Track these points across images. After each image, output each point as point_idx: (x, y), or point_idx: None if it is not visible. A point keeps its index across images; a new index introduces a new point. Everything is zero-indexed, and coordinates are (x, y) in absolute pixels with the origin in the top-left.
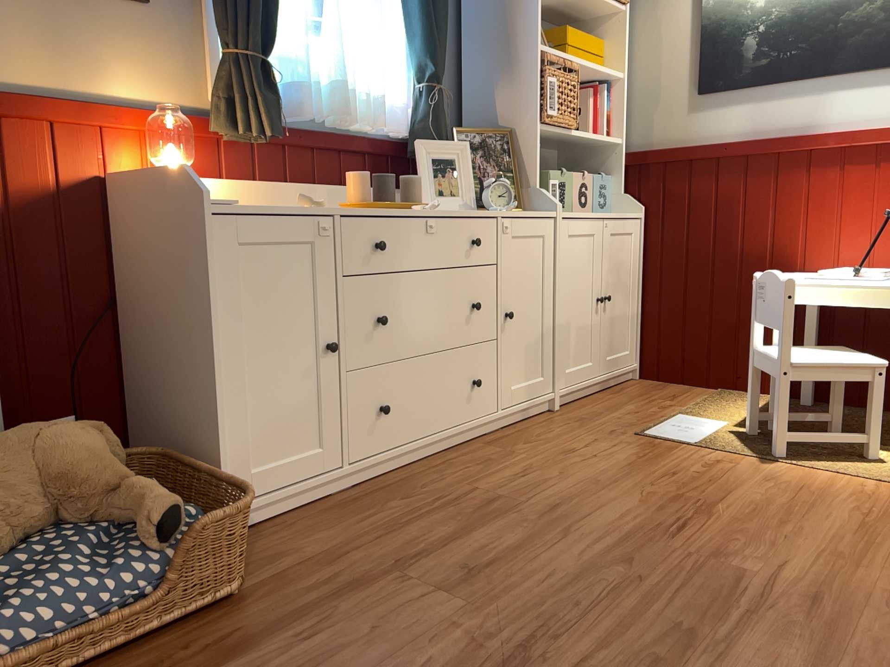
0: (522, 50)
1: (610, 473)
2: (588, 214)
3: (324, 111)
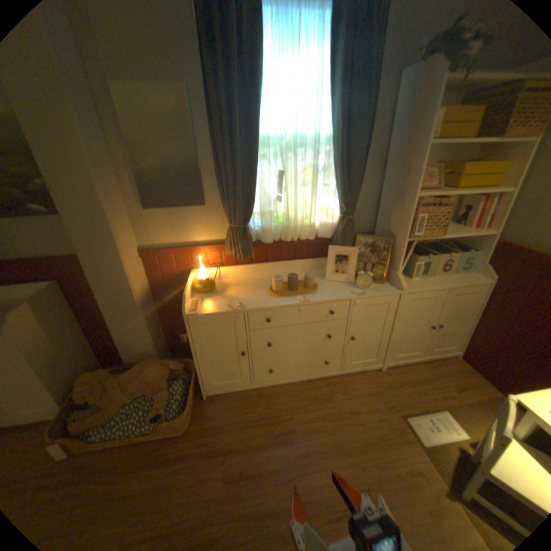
0: (408, 195)
1: (354, 445)
2: (442, 281)
3: (282, 235)
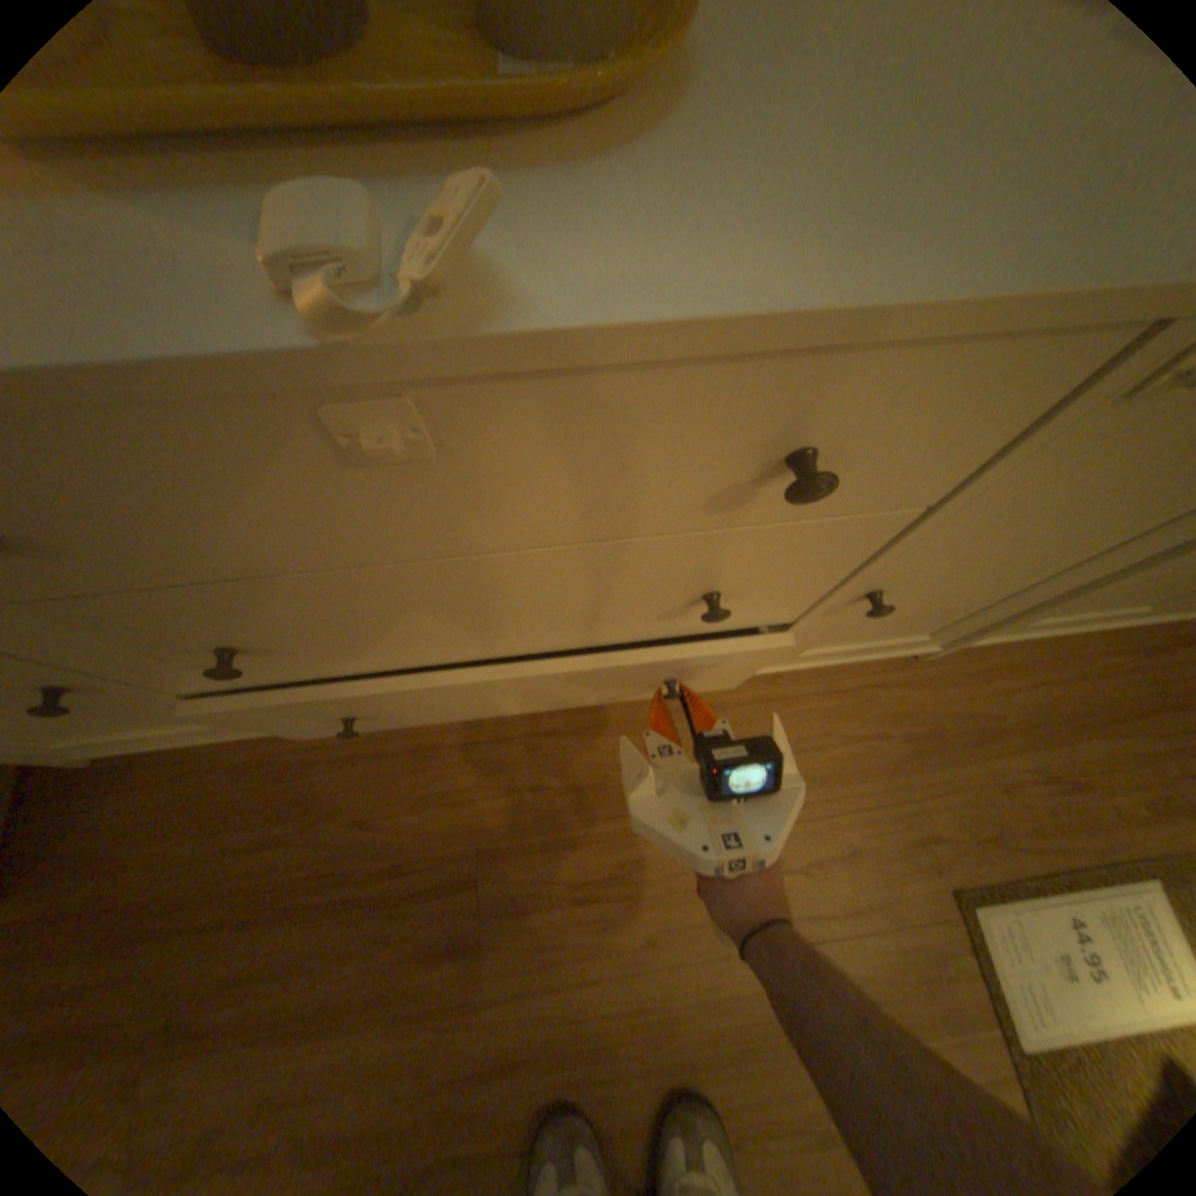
0: None
1: (726, 1026)
2: None
3: None
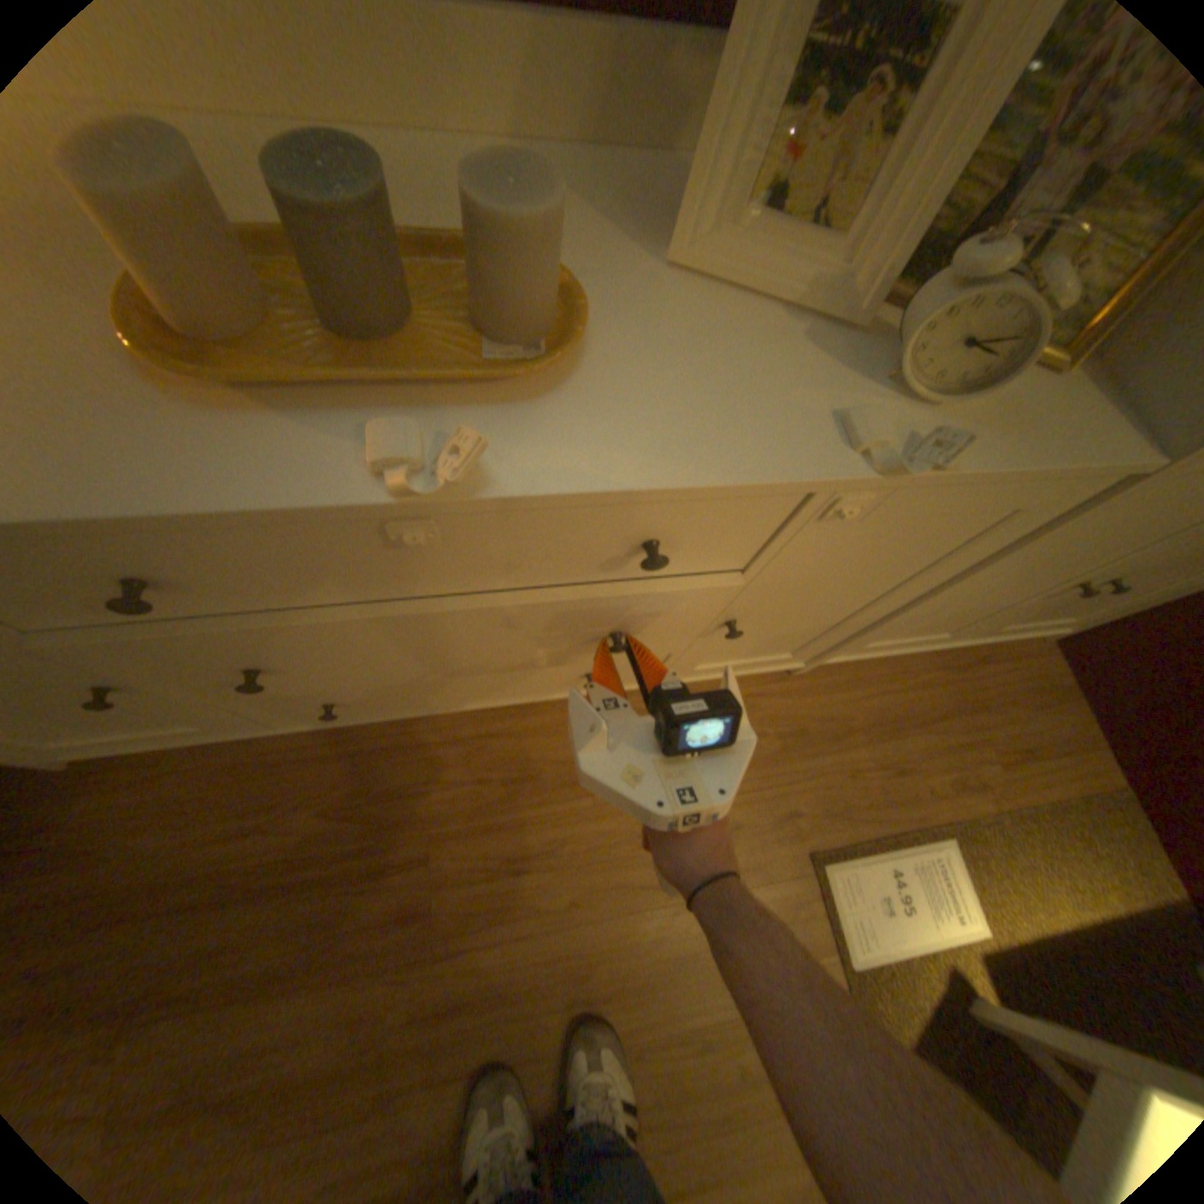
0: None
1: (632, 966)
2: None
3: None
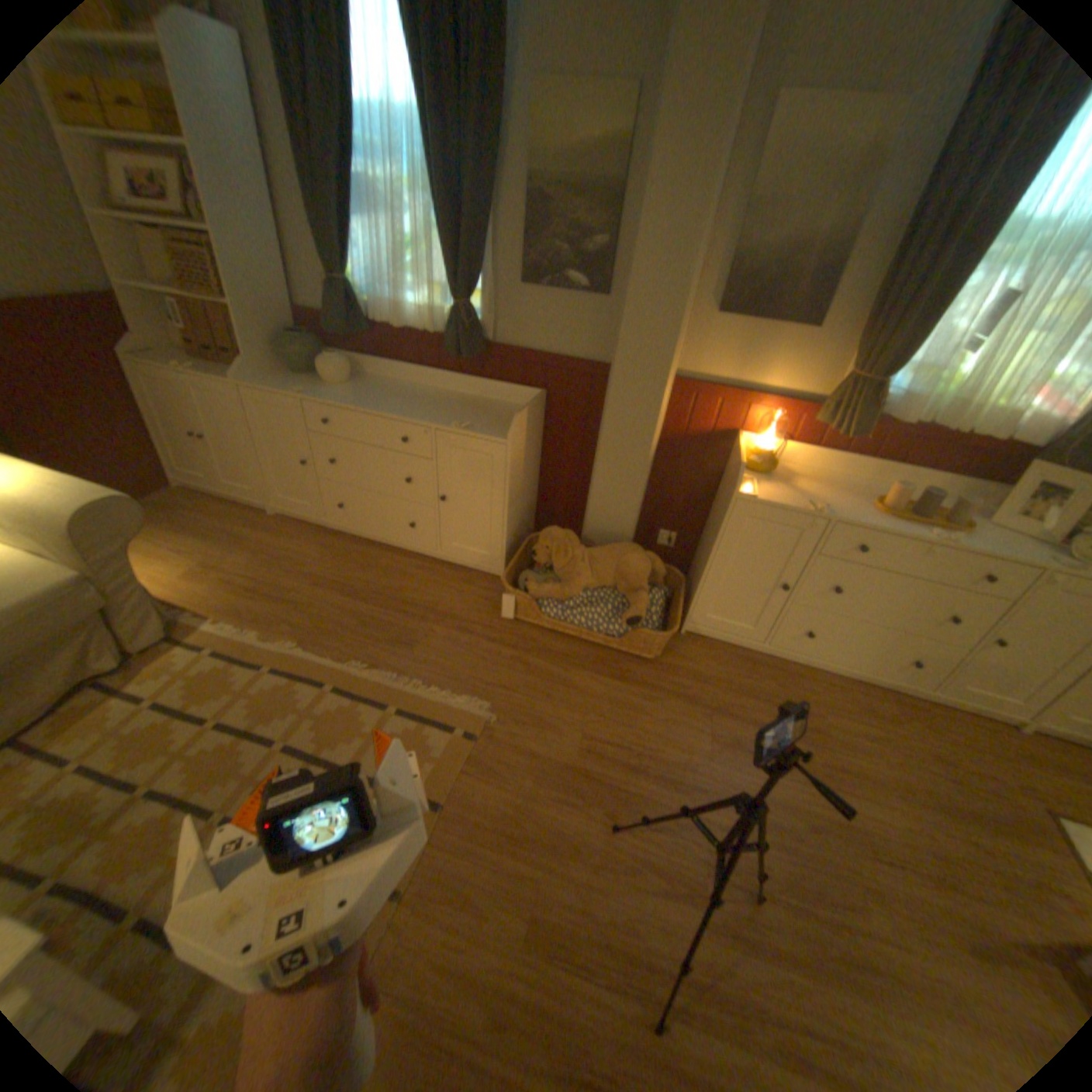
0: None
1: (938, 801)
2: None
3: (940, 415)
